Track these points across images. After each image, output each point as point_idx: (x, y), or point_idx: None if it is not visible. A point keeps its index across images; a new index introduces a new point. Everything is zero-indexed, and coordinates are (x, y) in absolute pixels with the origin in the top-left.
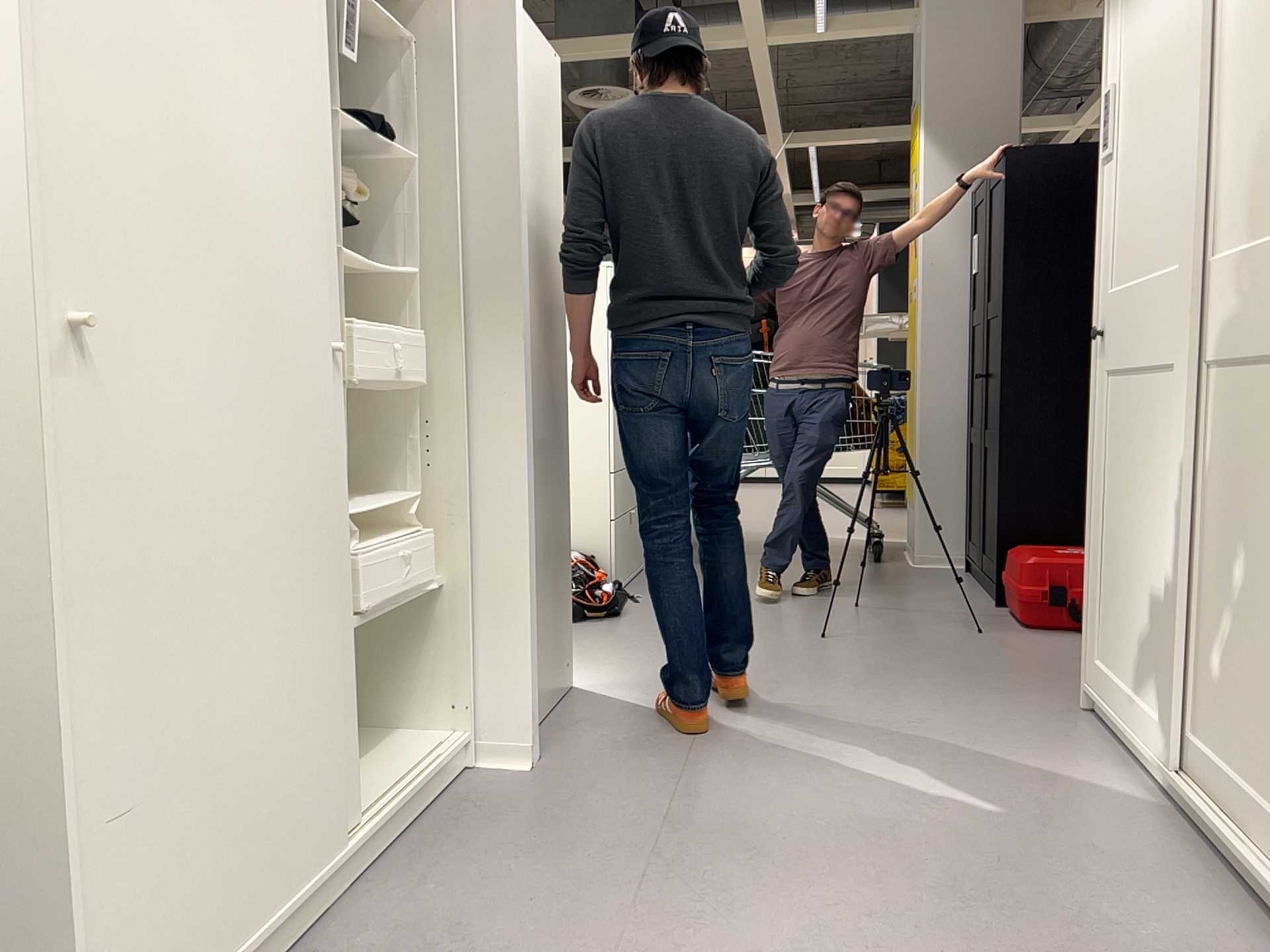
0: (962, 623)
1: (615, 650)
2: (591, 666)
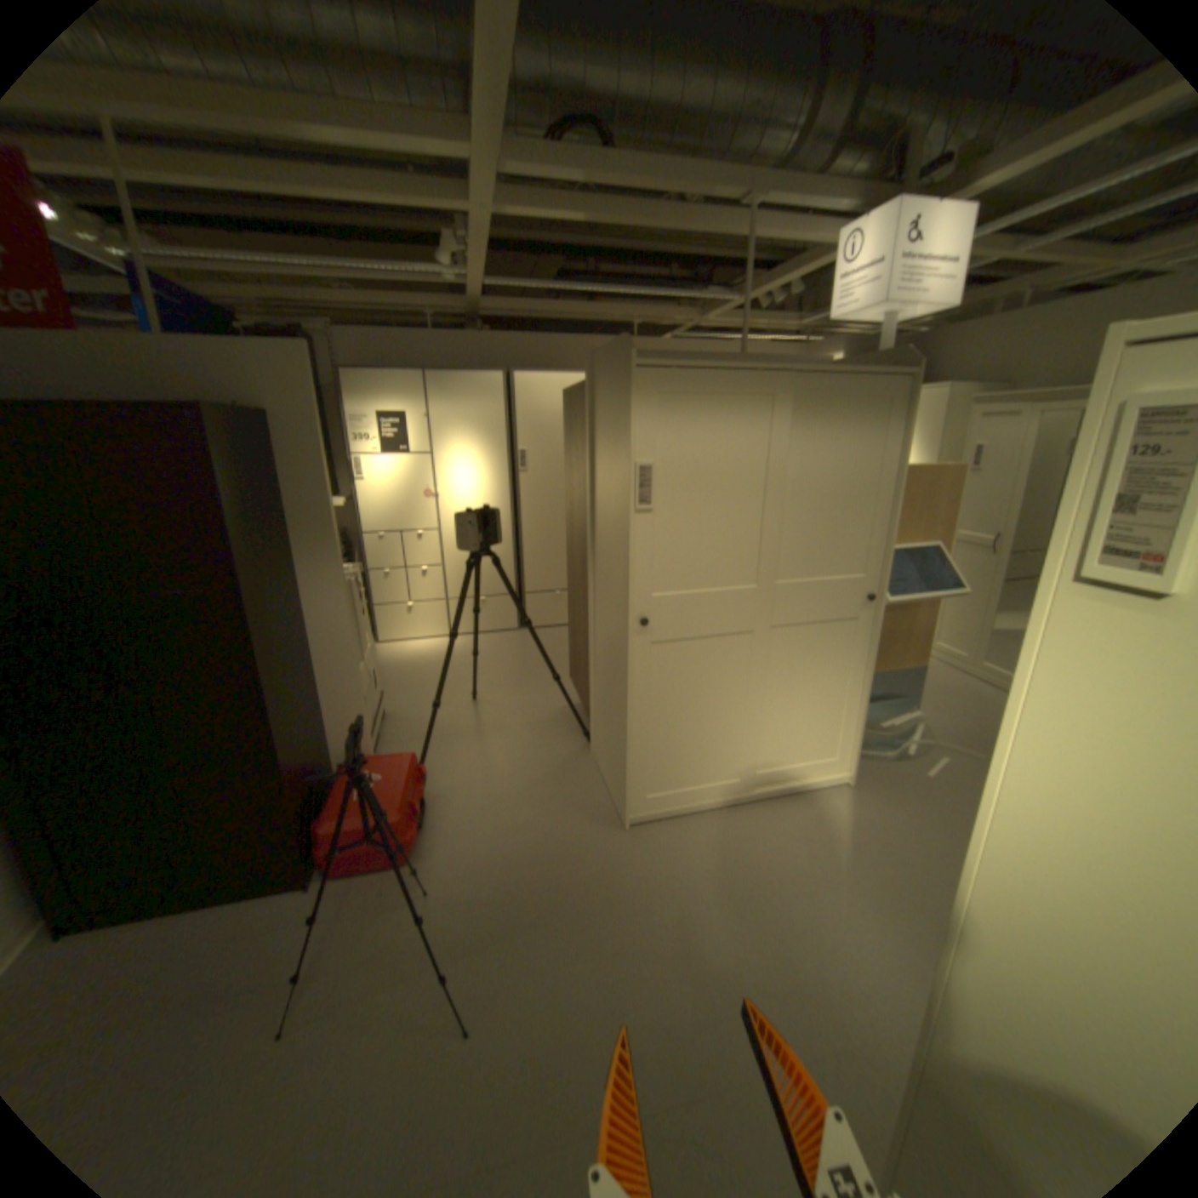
0: (386, 912)
1: None
2: None
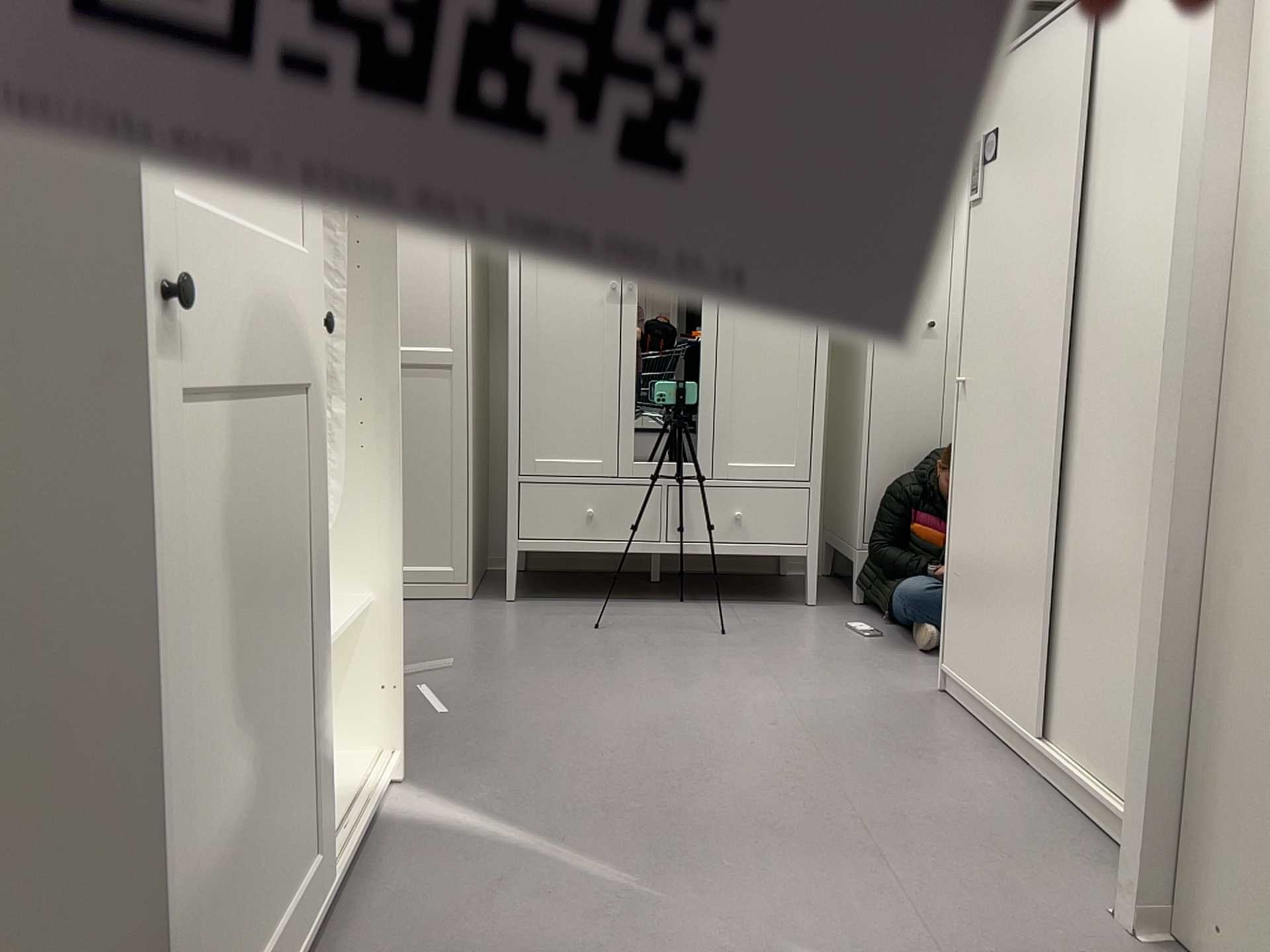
0: None
1: None
2: None
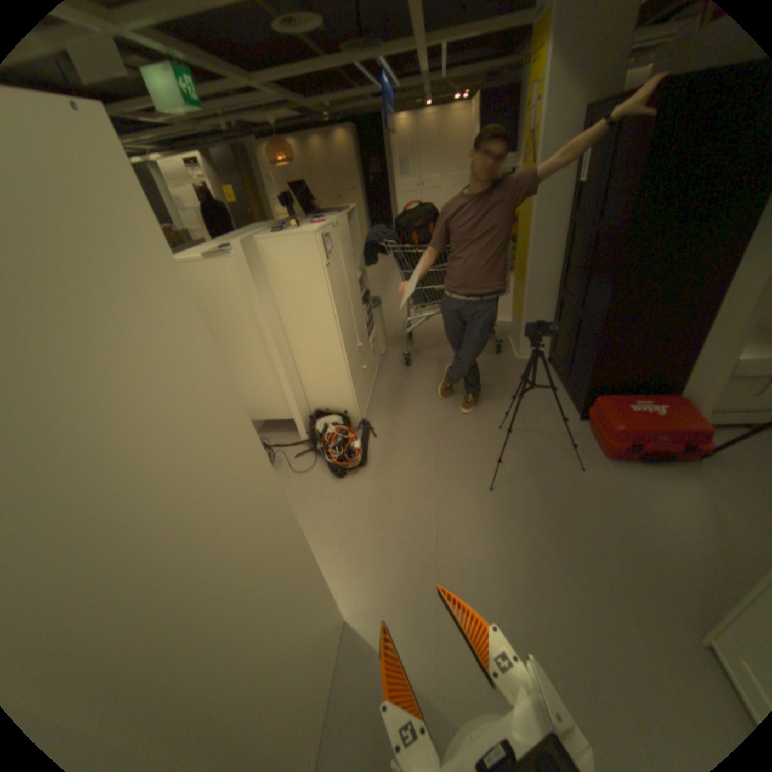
0: (570, 454)
1: (368, 533)
2: (354, 571)
